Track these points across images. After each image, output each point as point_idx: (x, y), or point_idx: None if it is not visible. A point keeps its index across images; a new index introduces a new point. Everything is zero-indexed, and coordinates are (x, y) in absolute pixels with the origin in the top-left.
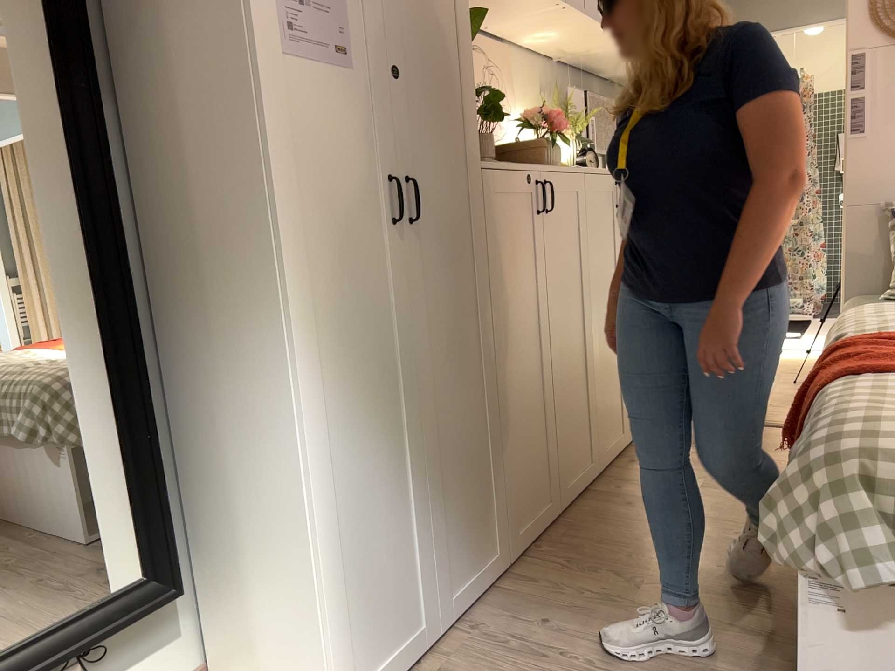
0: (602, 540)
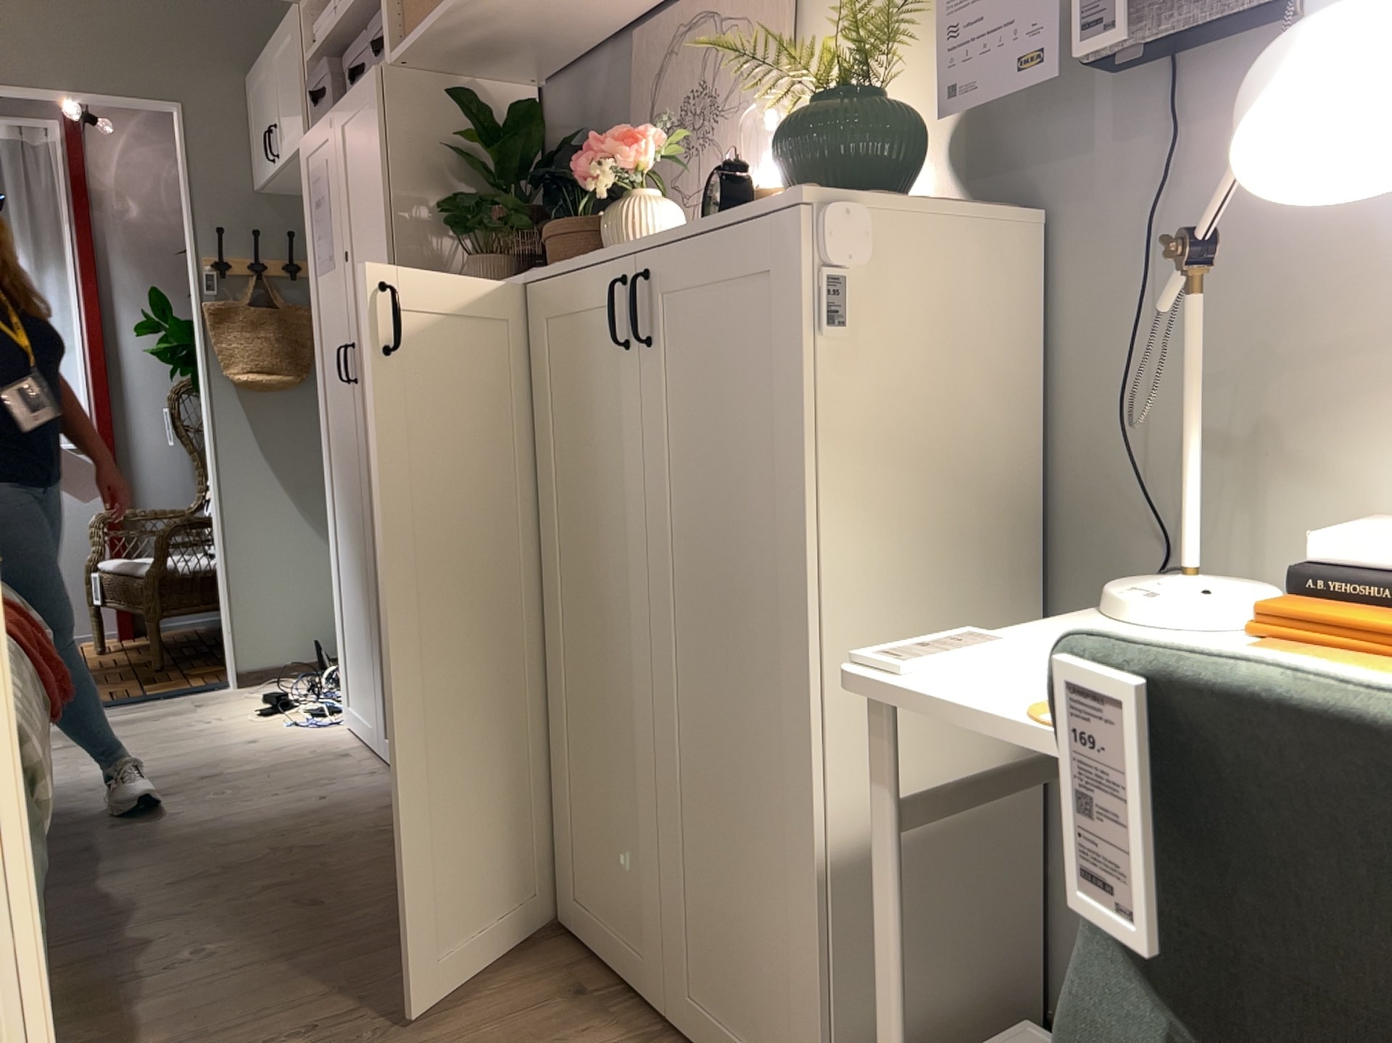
0: (386, 866)
